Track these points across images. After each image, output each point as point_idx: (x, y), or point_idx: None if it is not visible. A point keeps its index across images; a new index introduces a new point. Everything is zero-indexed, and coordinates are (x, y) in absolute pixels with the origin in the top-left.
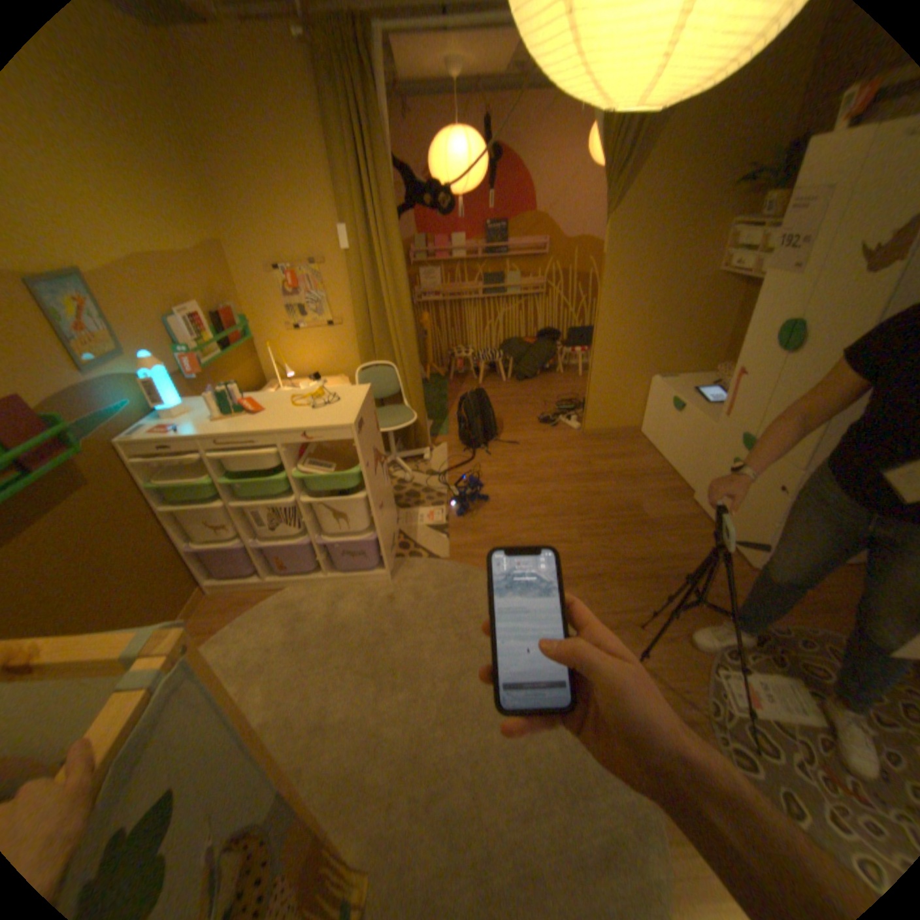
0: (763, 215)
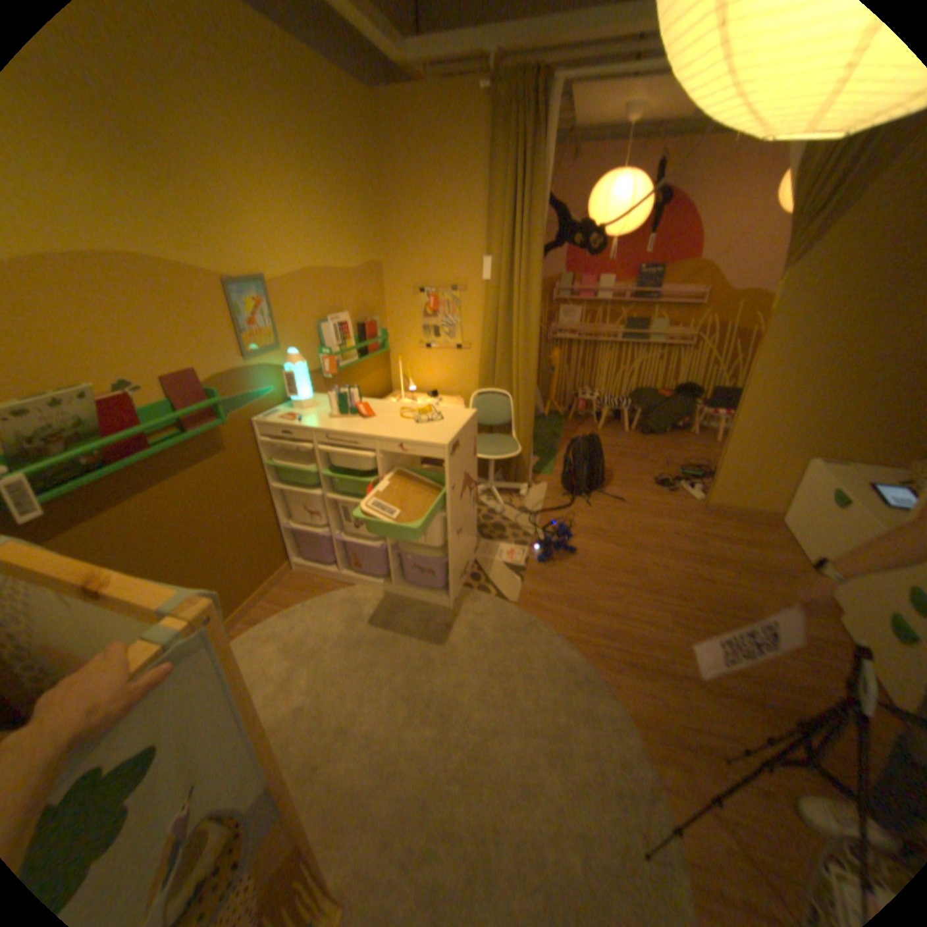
0: None
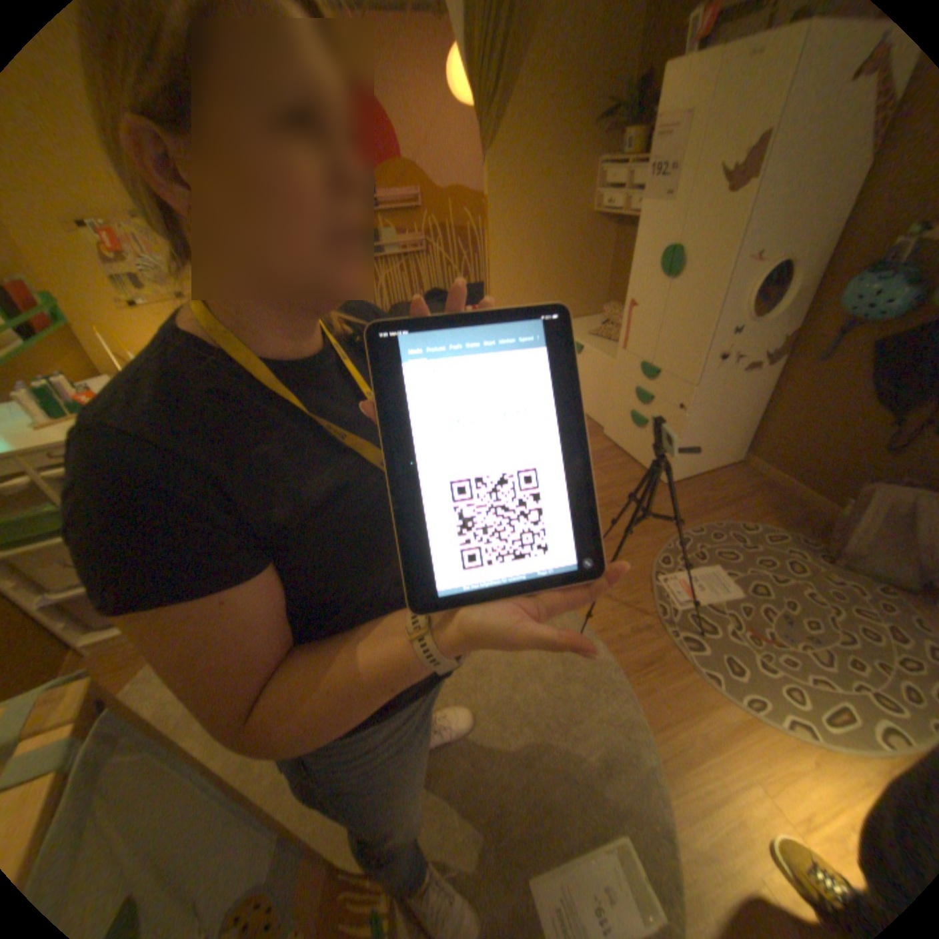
0: (624, 154)
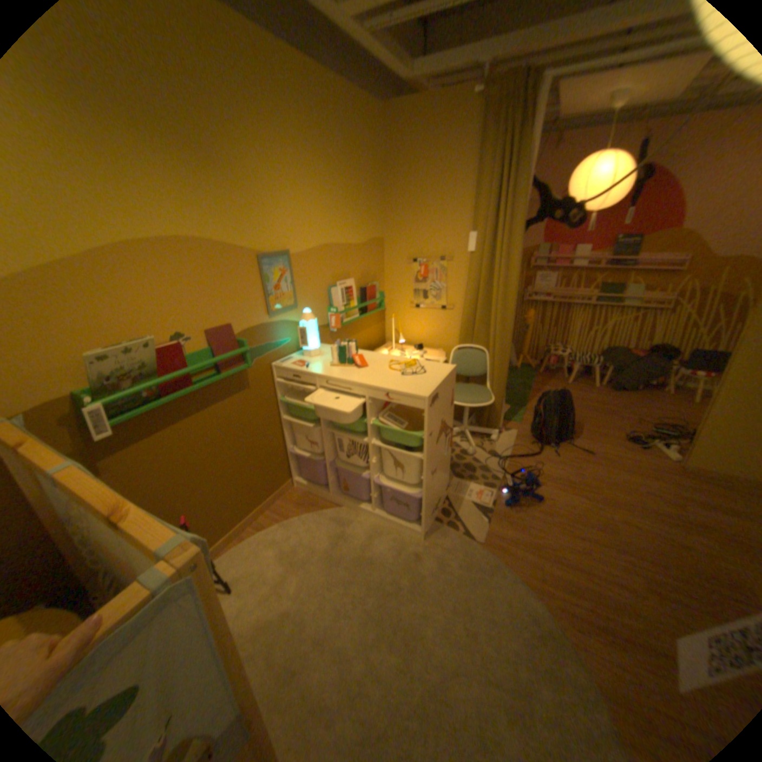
0: None
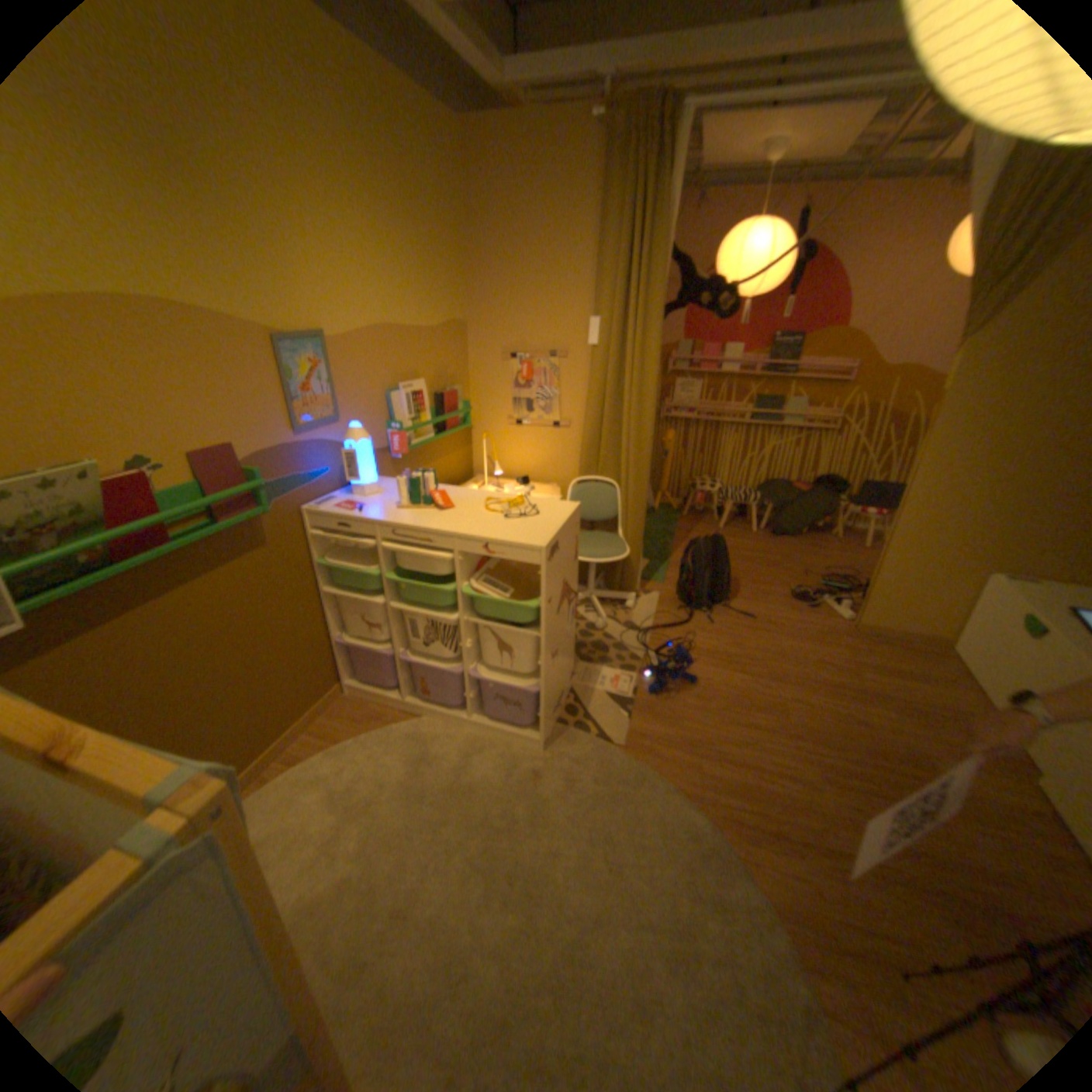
0: None
